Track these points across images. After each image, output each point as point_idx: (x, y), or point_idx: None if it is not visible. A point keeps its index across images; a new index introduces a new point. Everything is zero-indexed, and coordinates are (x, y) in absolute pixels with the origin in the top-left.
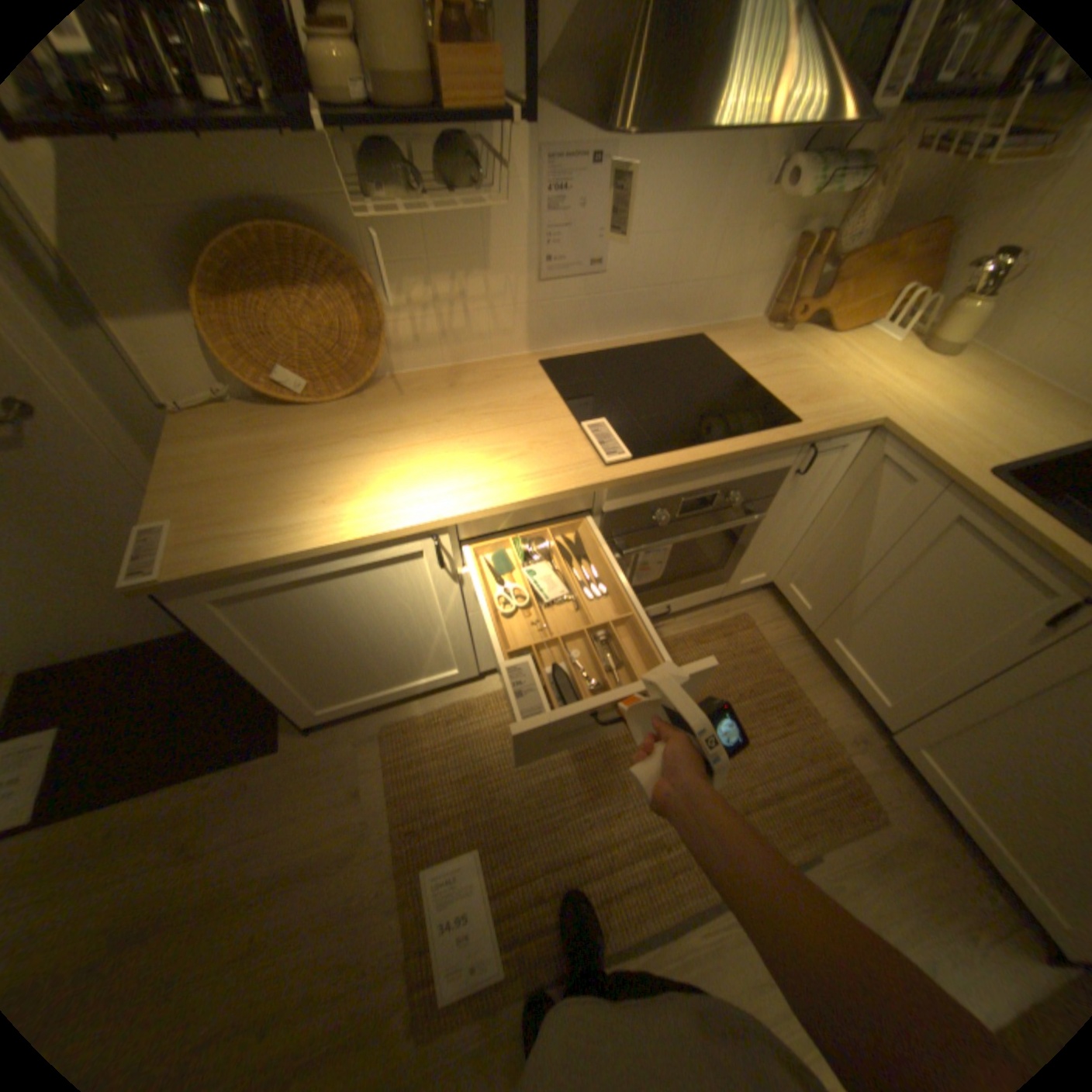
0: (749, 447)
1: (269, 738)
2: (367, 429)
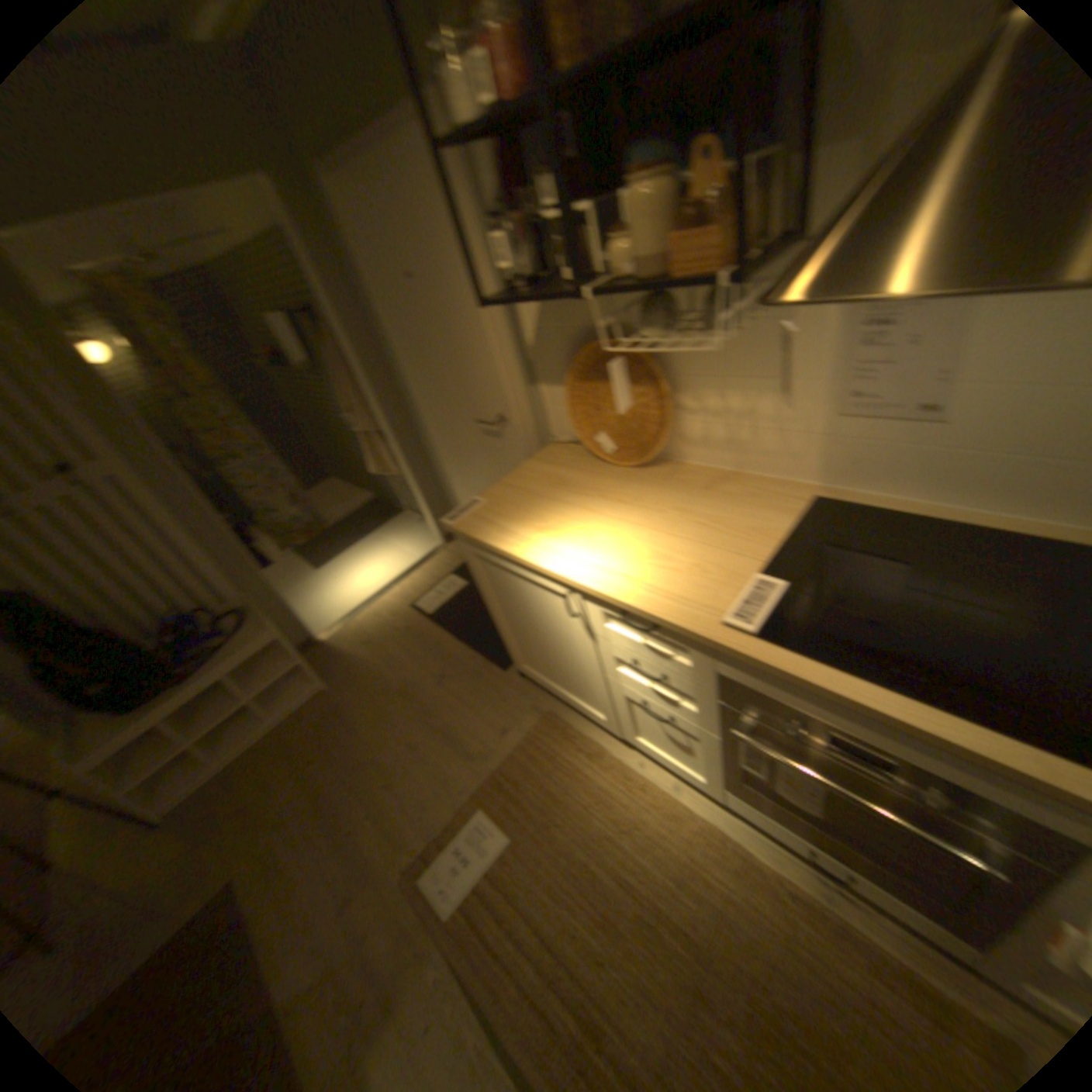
0: (939, 736)
1: (505, 662)
2: (609, 495)
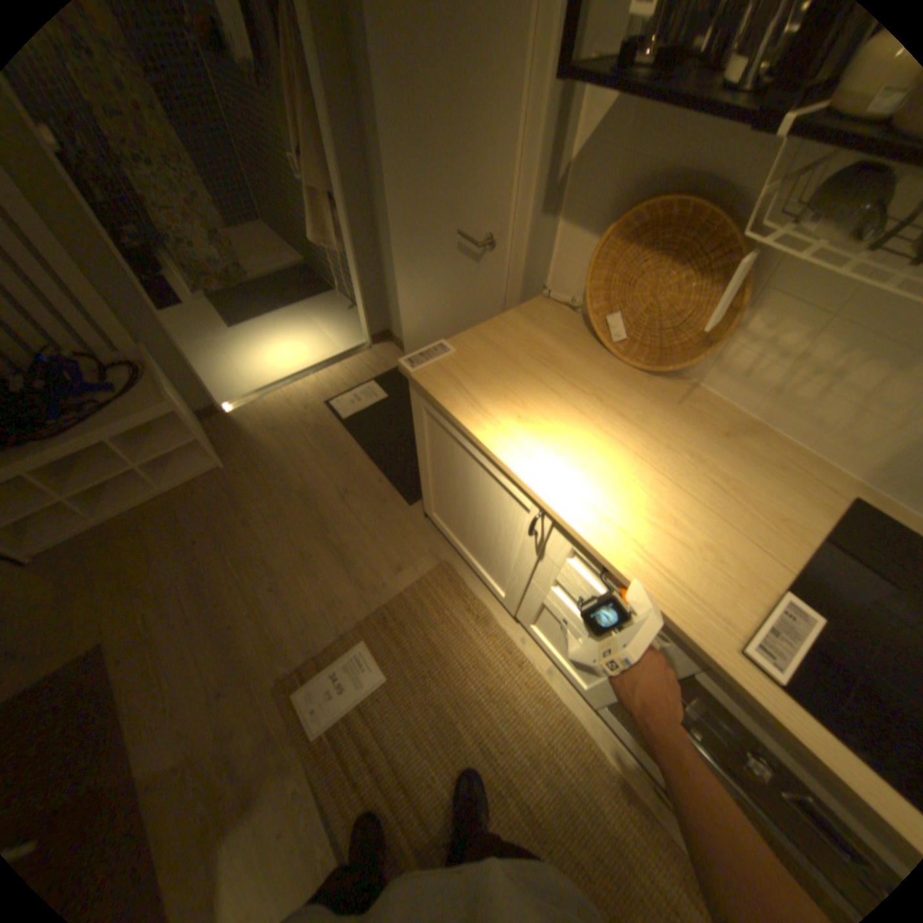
0: None
1: (416, 497)
2: (615, 403)
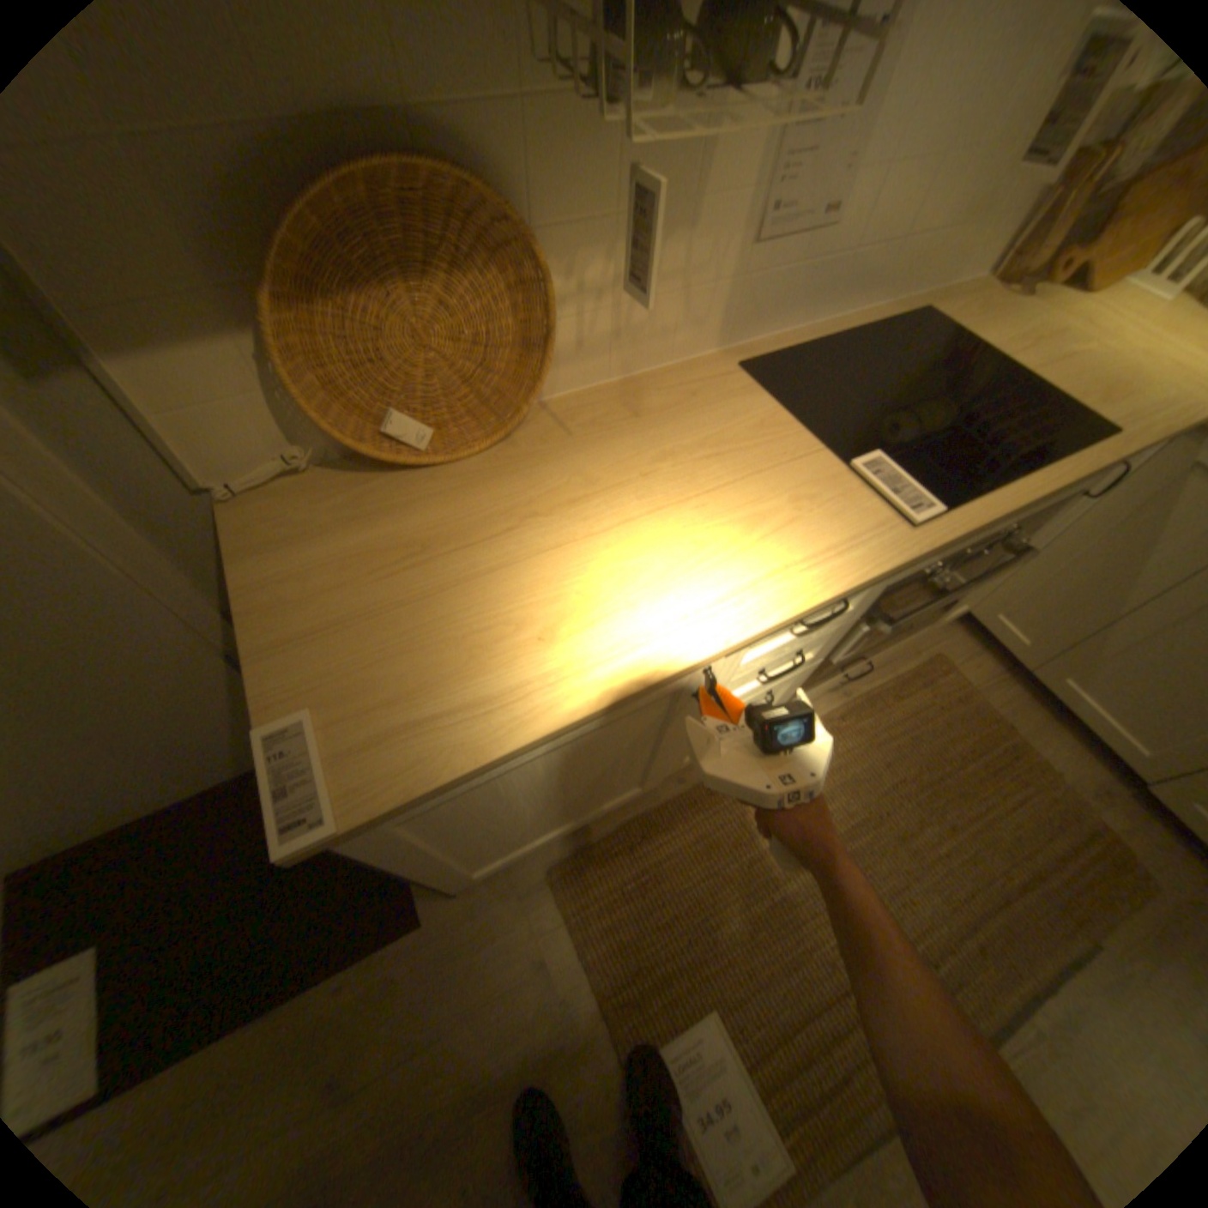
0: (1078, 477)
1: (405, 910)
2: (549, 500)
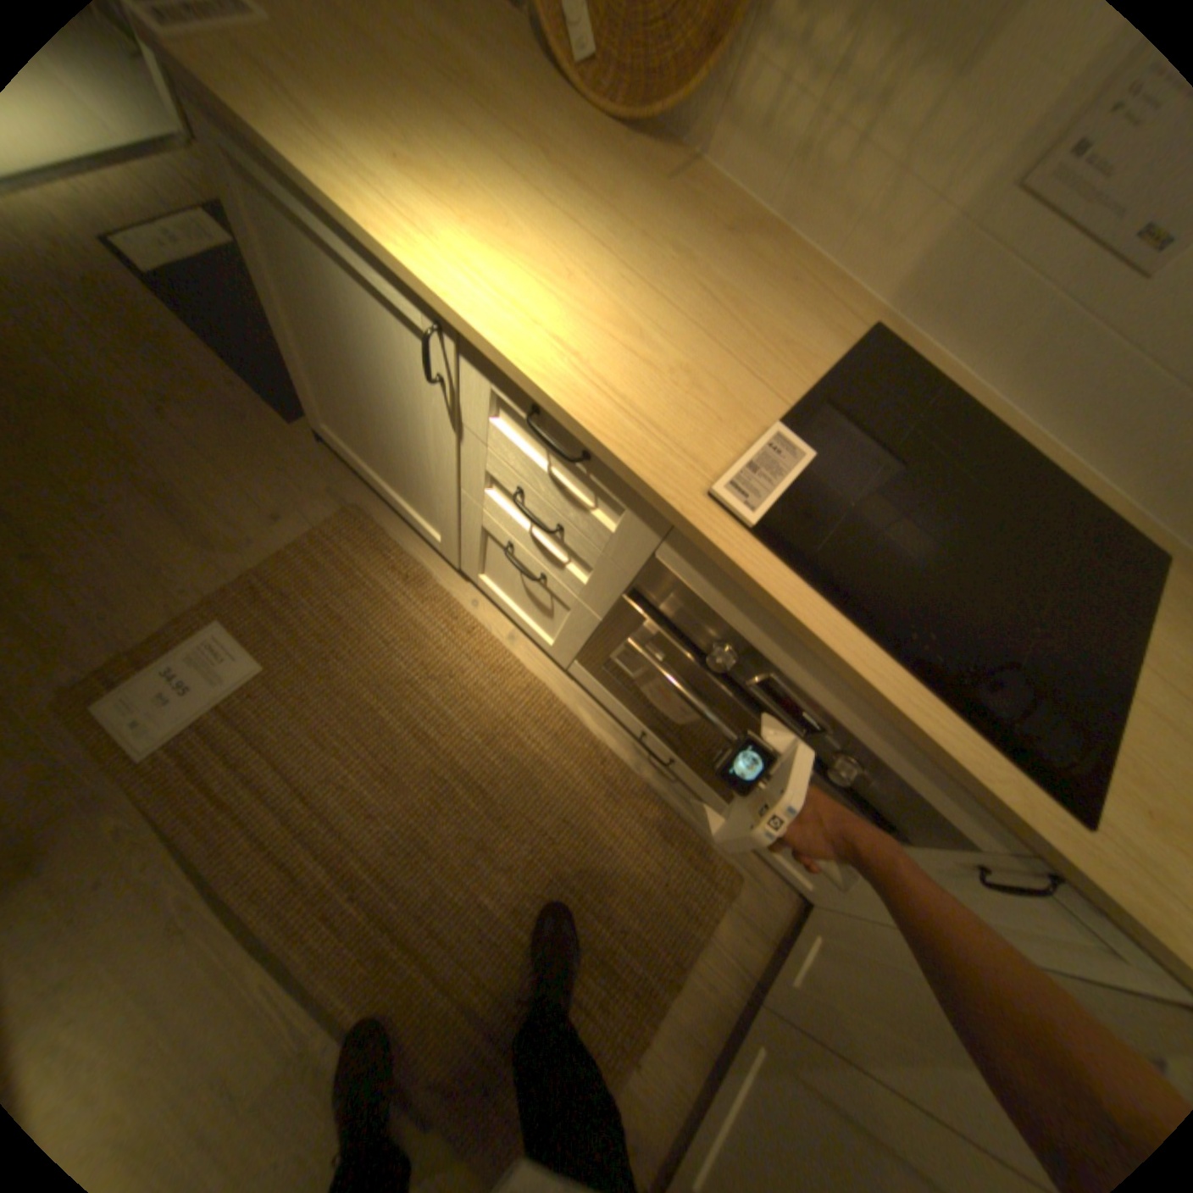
0: (939, 743)
1: (299, 413)
2: (567, 163)
